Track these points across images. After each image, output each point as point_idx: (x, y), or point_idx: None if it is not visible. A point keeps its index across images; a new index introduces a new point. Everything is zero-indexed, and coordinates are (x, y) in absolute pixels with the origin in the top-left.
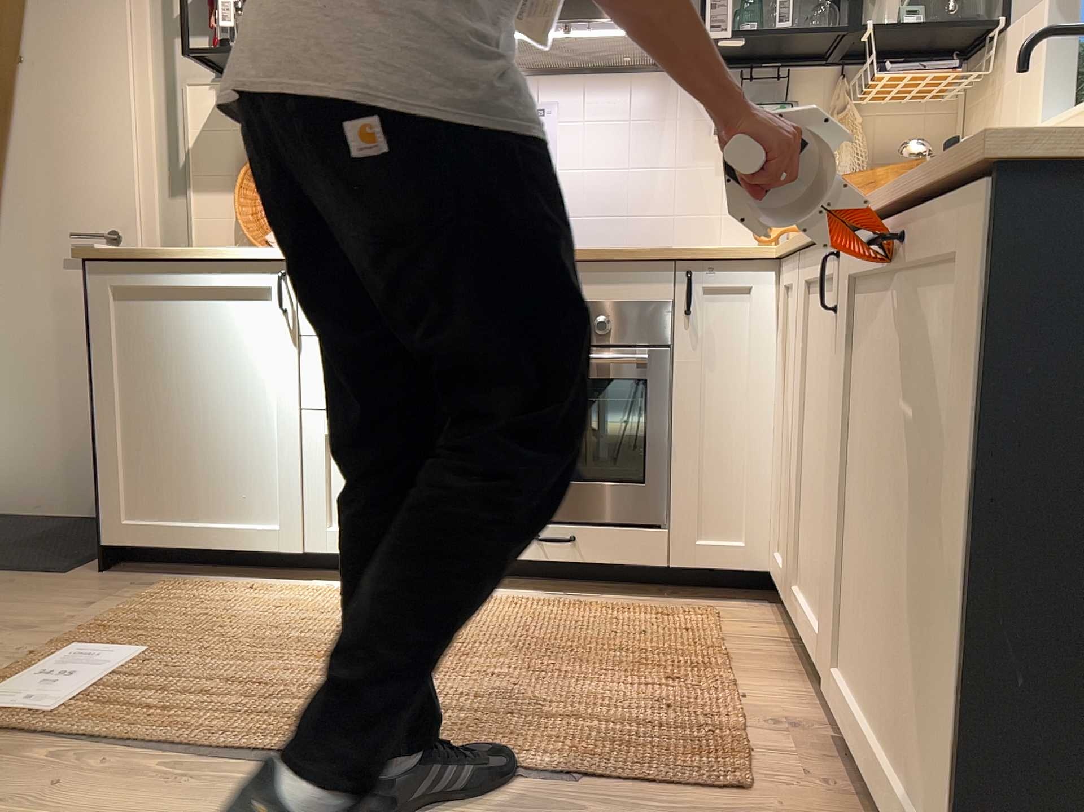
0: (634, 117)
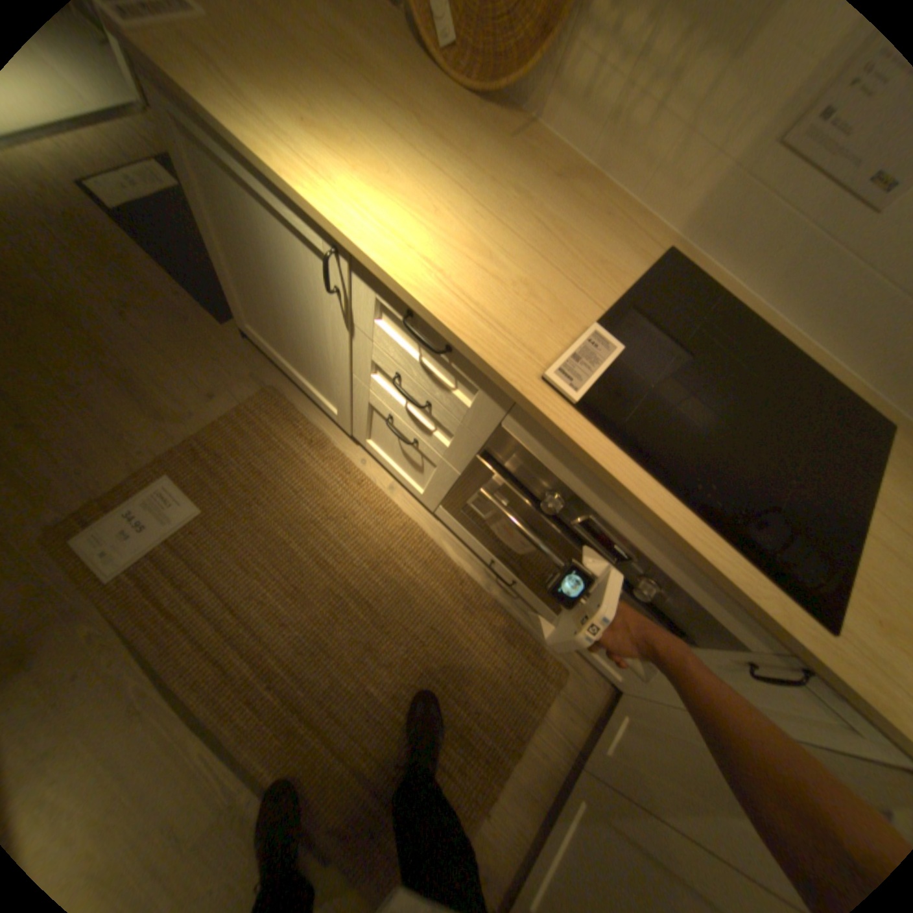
0: None
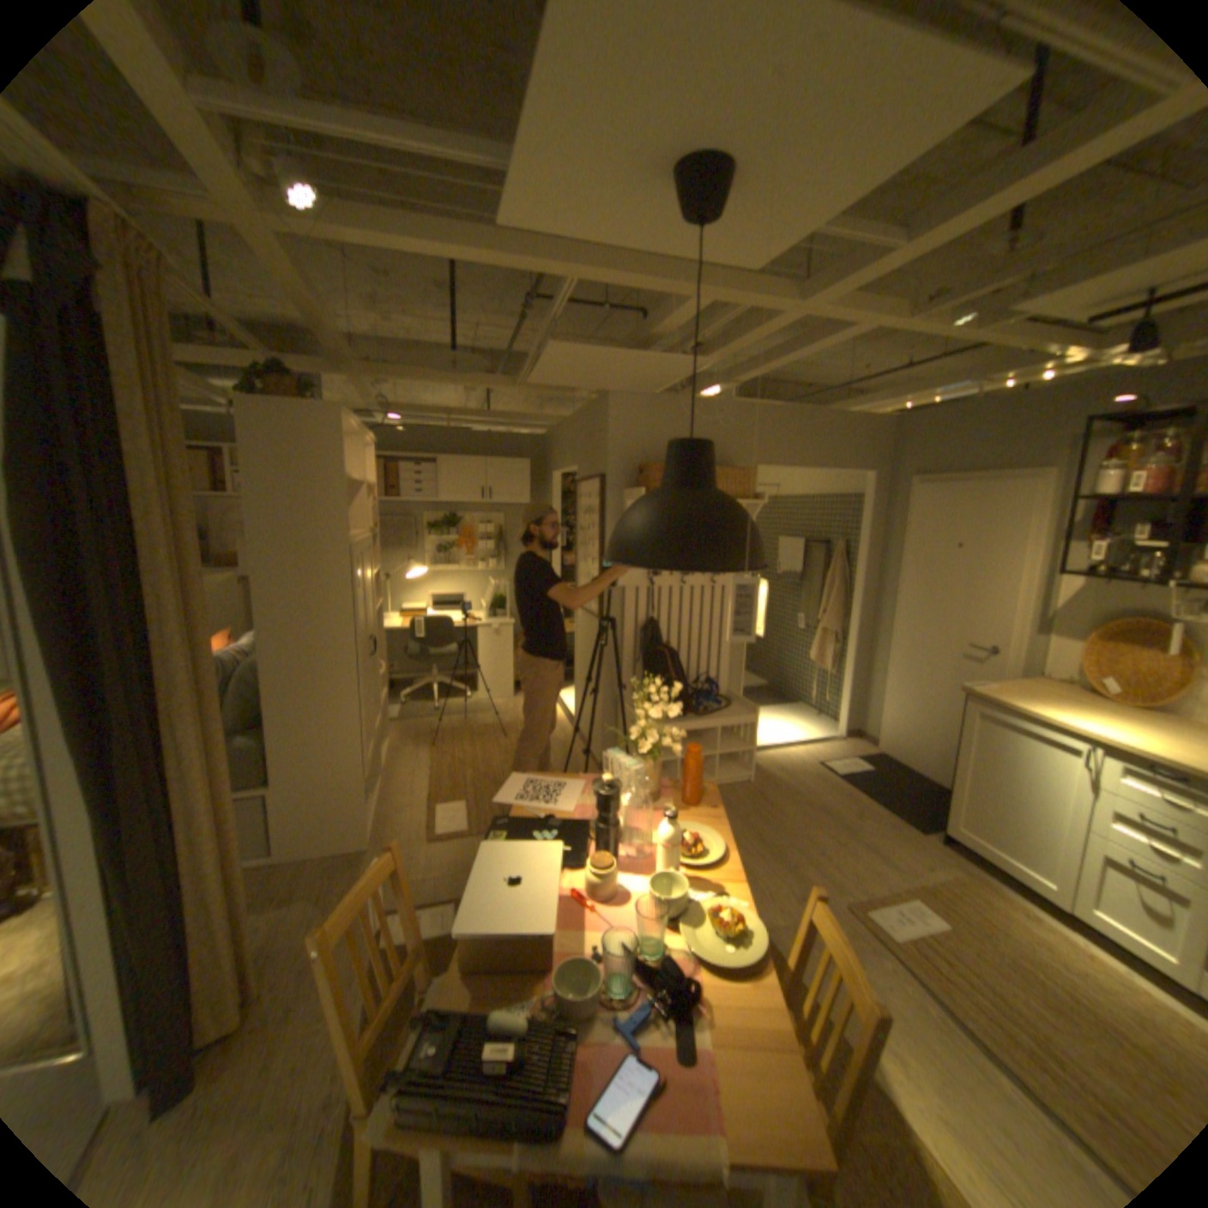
0: None
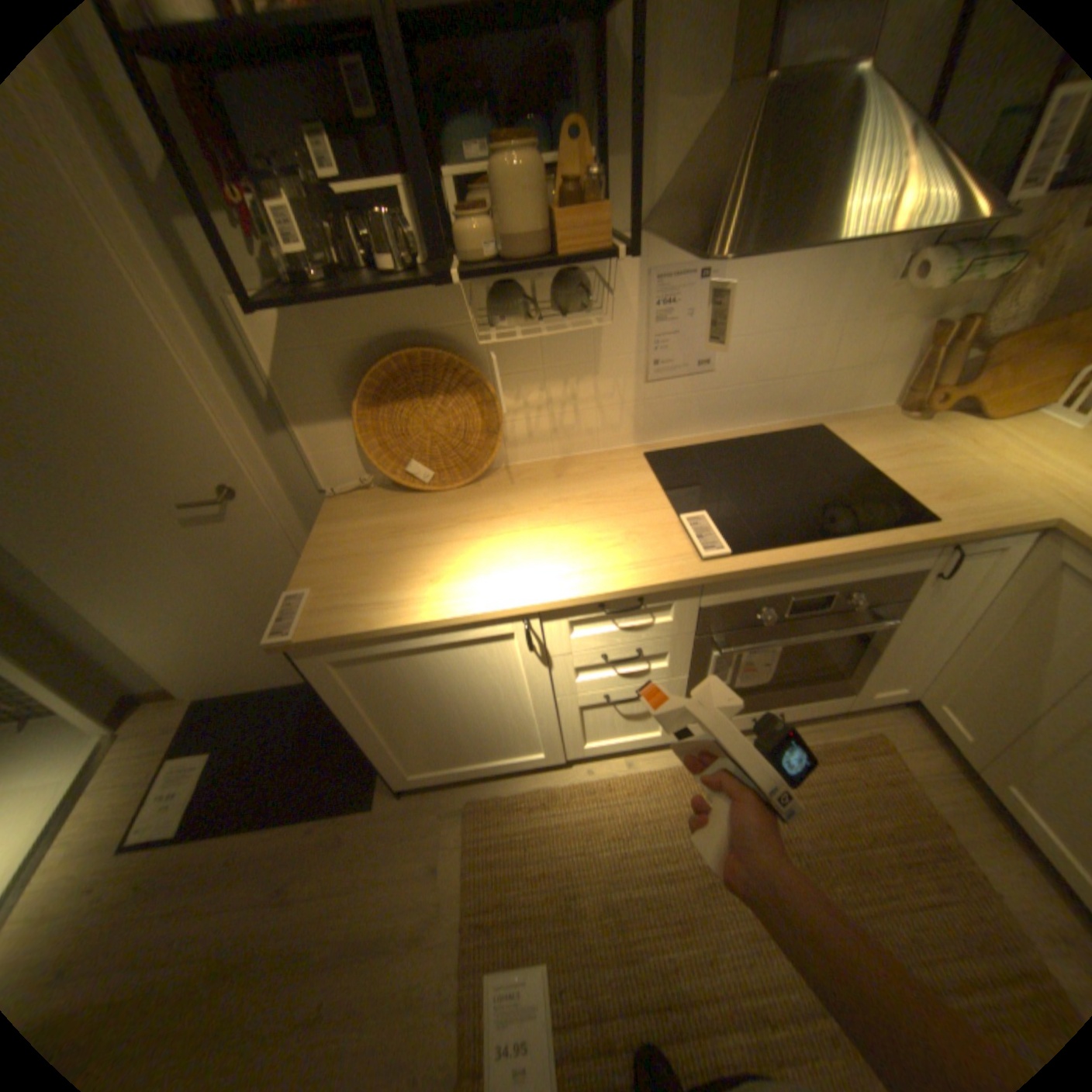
0: (816, 263)
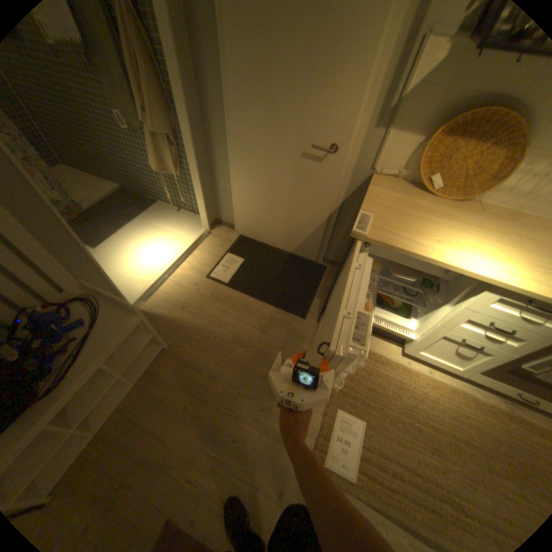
0: None
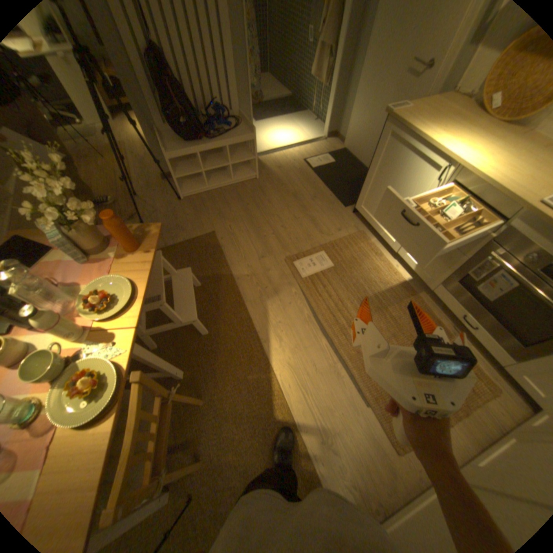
0: None
